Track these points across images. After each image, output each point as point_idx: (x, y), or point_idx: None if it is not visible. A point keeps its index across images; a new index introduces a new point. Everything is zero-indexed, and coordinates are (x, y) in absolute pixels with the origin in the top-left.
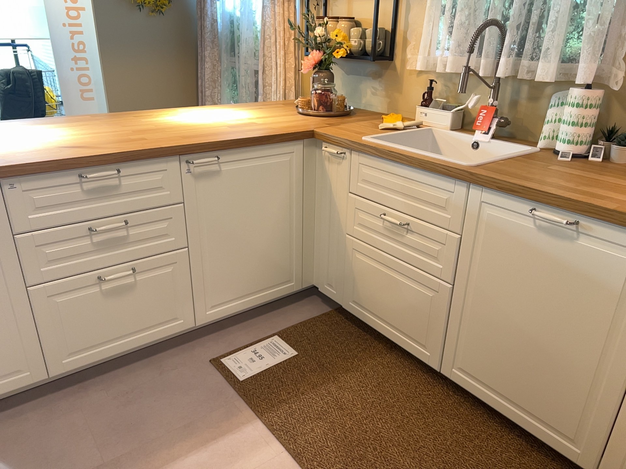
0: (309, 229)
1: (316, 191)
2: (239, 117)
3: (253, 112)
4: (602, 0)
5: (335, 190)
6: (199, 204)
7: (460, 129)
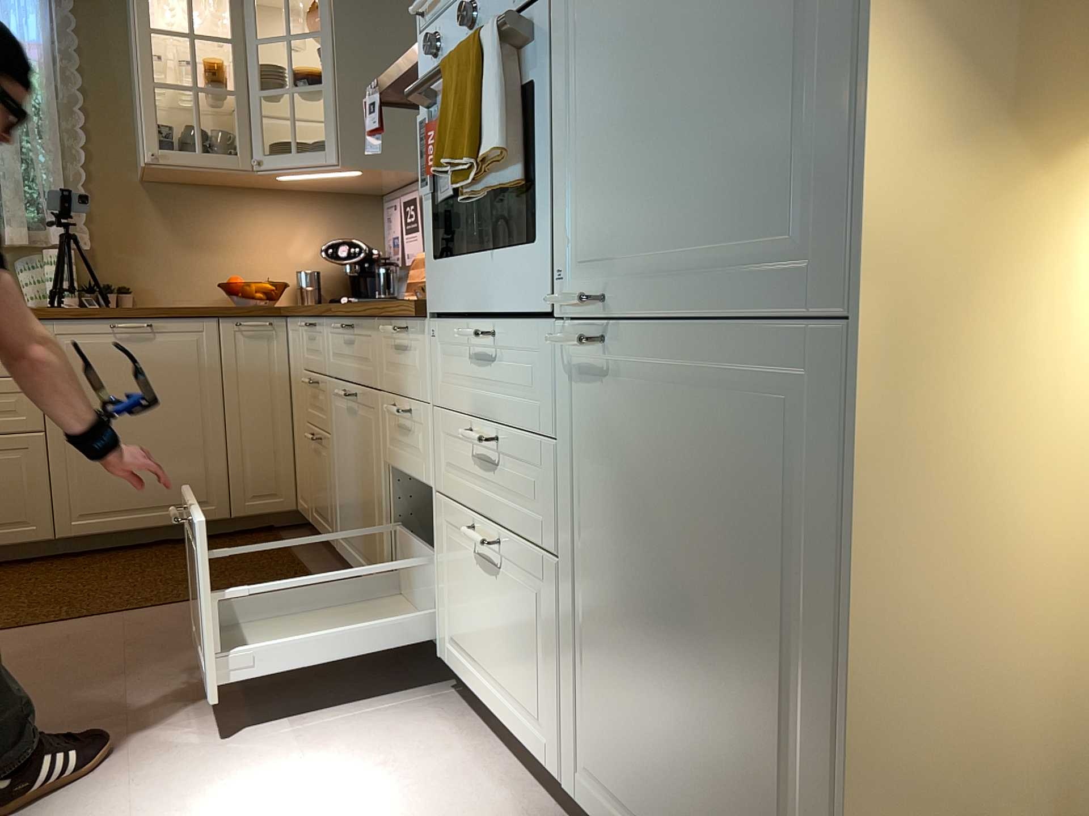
0: None
1: None
2: None
3: None
4: (56, 175)
5: None
6: None
7: None
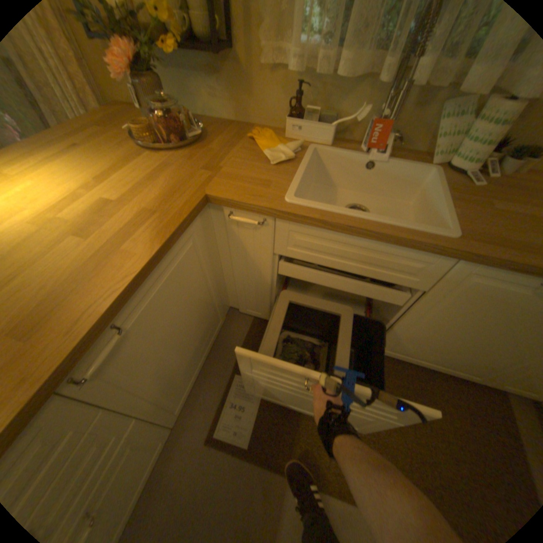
0: (221, 279)
1: (221, 249)
2: (62, 184)
3: (73, 161)
4: None
5: (252, 252)
6: (123, 383)
7: (337, 139)
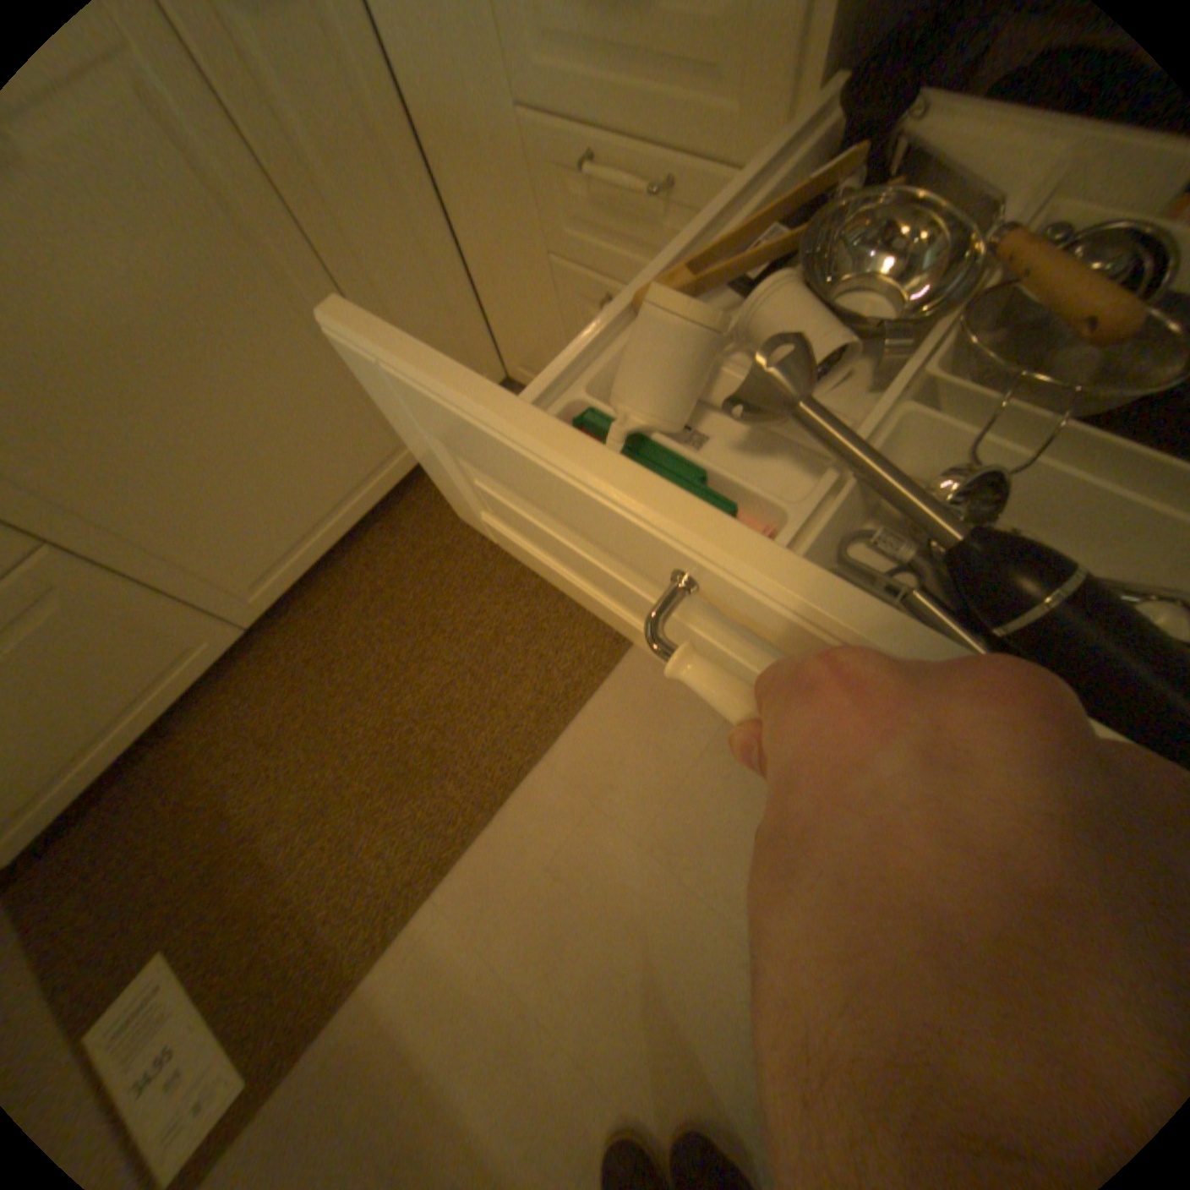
0: None
1: None
2: None
3: None
4: None
5: None
6: None
7: None
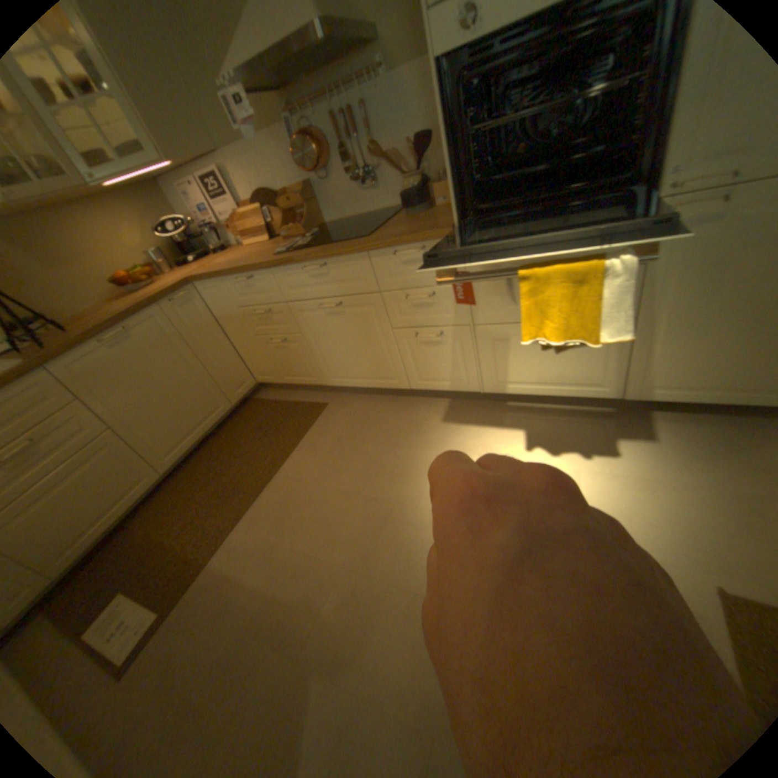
0: None
1: None
2: None
3: None
4: None
5: None
6: None
7: None
